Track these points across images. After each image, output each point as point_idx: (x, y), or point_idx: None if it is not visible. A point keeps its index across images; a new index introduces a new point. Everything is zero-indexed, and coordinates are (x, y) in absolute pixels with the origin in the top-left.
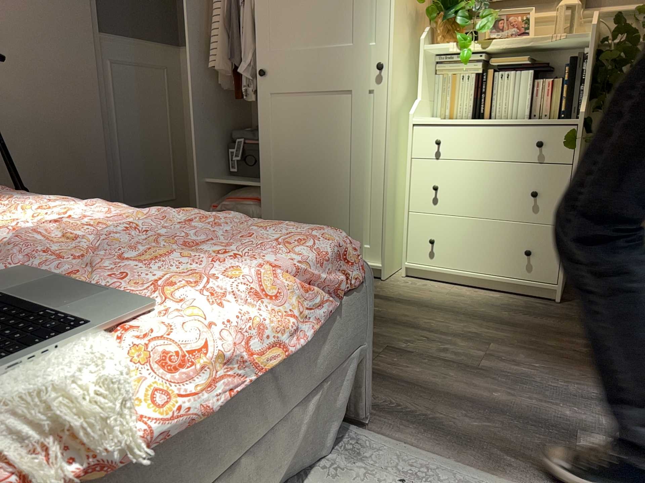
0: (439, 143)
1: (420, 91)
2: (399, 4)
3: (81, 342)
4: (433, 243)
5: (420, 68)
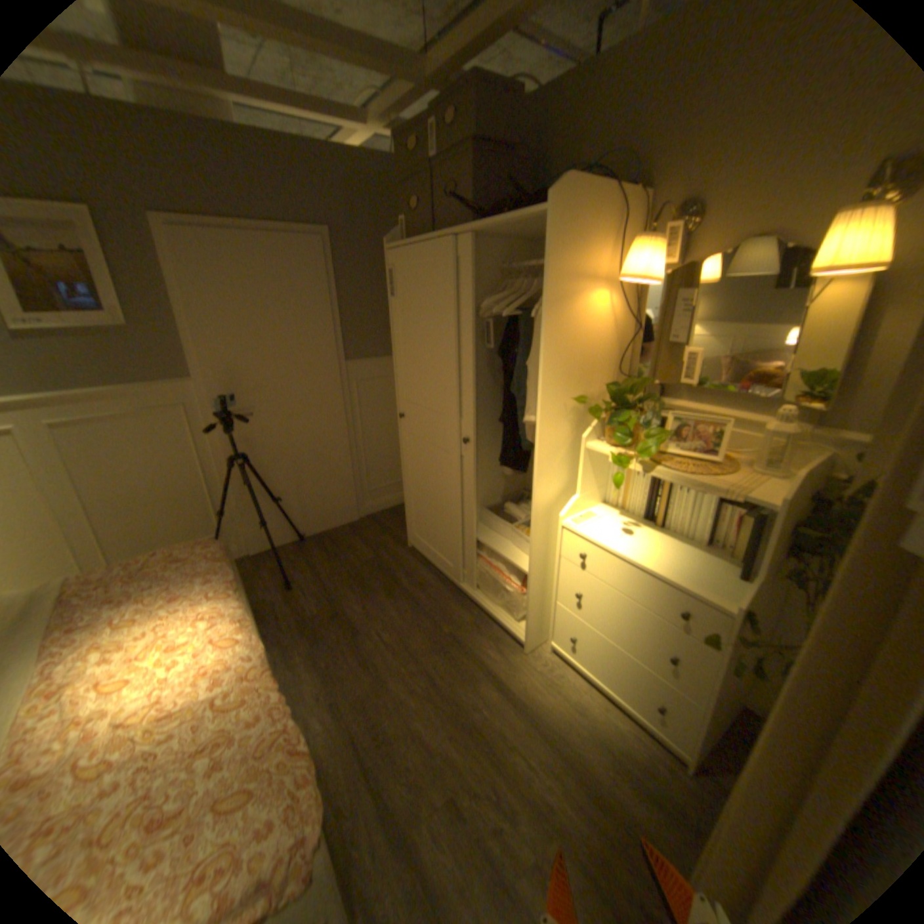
0: (582, 558)
1: (580, 488)
2: (551, 409)
3: None
4: (572, 642)
5: (580, 465)
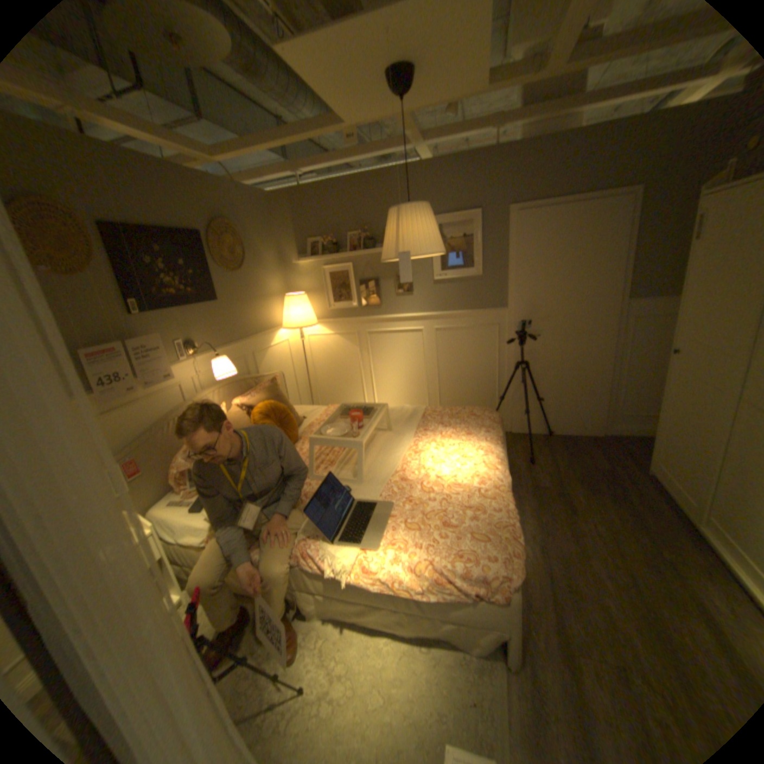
0: None
1: None
2: None
3: (359, 546)
4: None
5: None
